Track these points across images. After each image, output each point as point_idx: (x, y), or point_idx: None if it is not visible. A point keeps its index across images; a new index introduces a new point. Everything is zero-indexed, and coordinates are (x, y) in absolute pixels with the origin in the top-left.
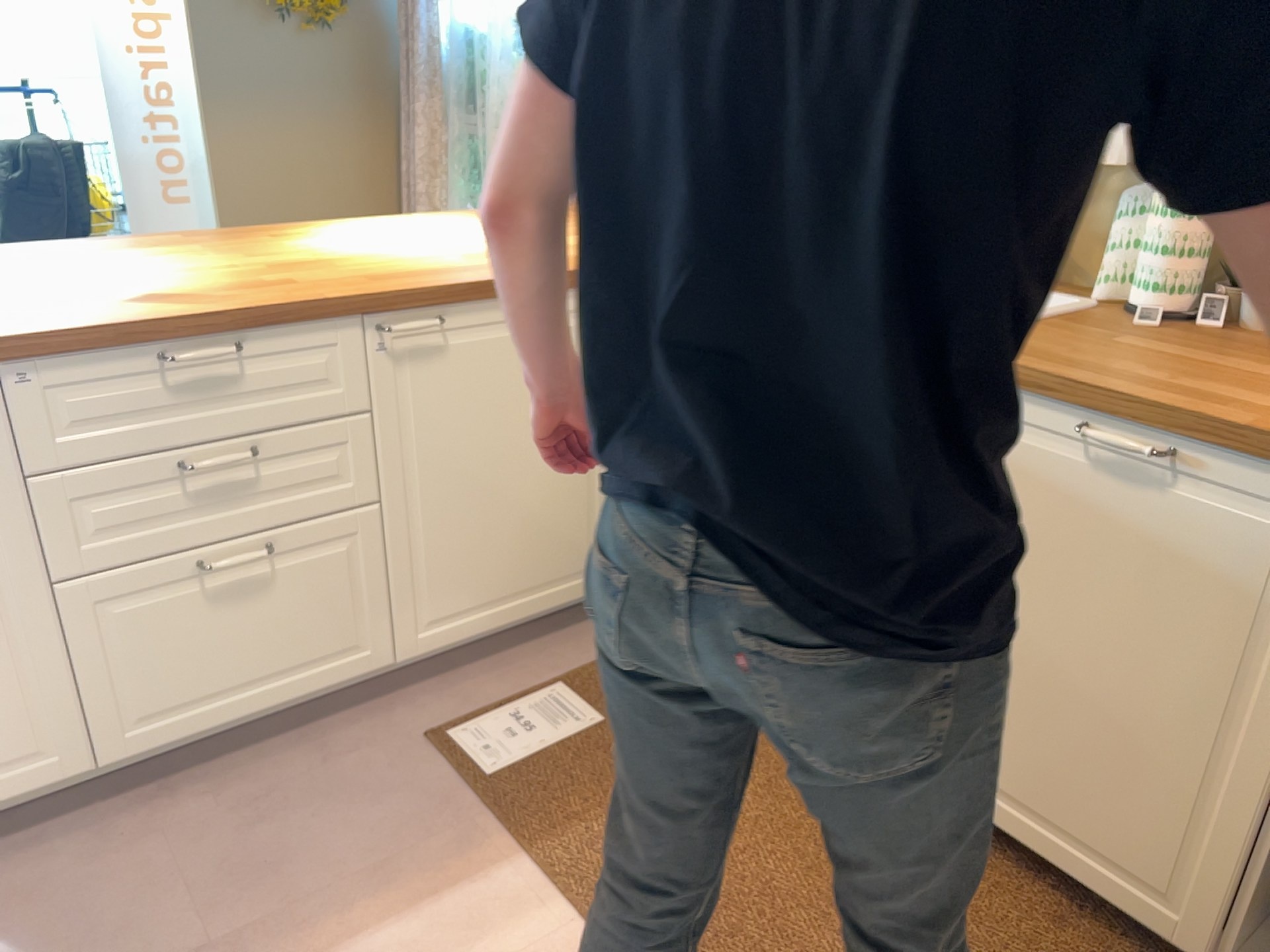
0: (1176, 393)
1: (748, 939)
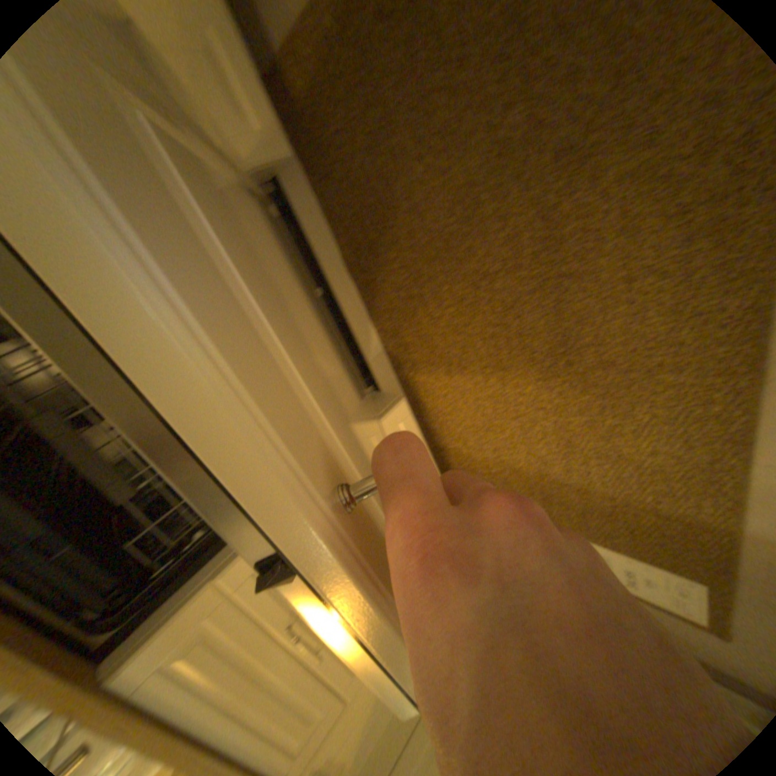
0: None
1: (602, 353)
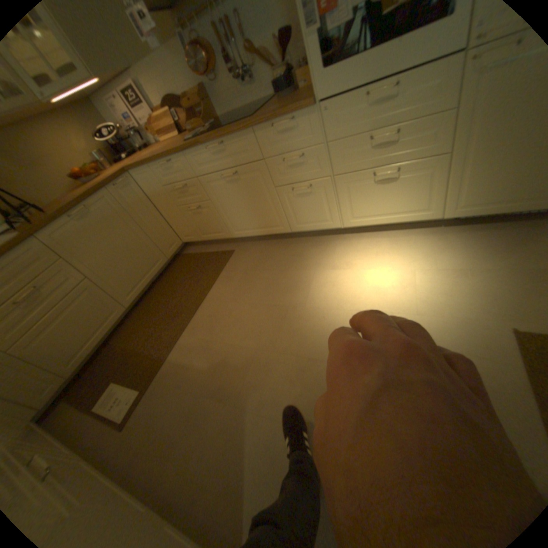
0: (66, 201)
1: (177, 310)
